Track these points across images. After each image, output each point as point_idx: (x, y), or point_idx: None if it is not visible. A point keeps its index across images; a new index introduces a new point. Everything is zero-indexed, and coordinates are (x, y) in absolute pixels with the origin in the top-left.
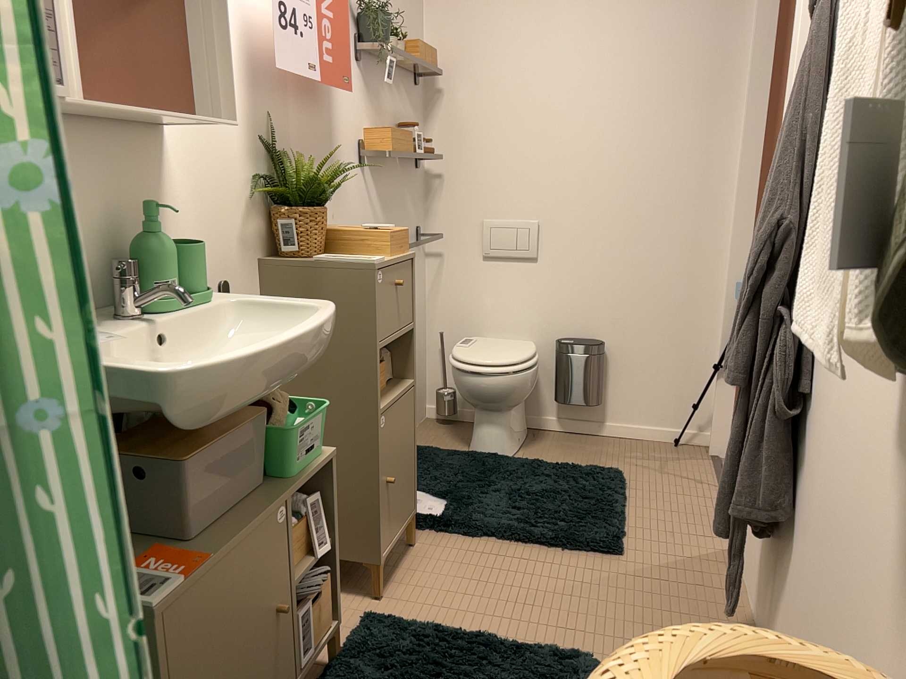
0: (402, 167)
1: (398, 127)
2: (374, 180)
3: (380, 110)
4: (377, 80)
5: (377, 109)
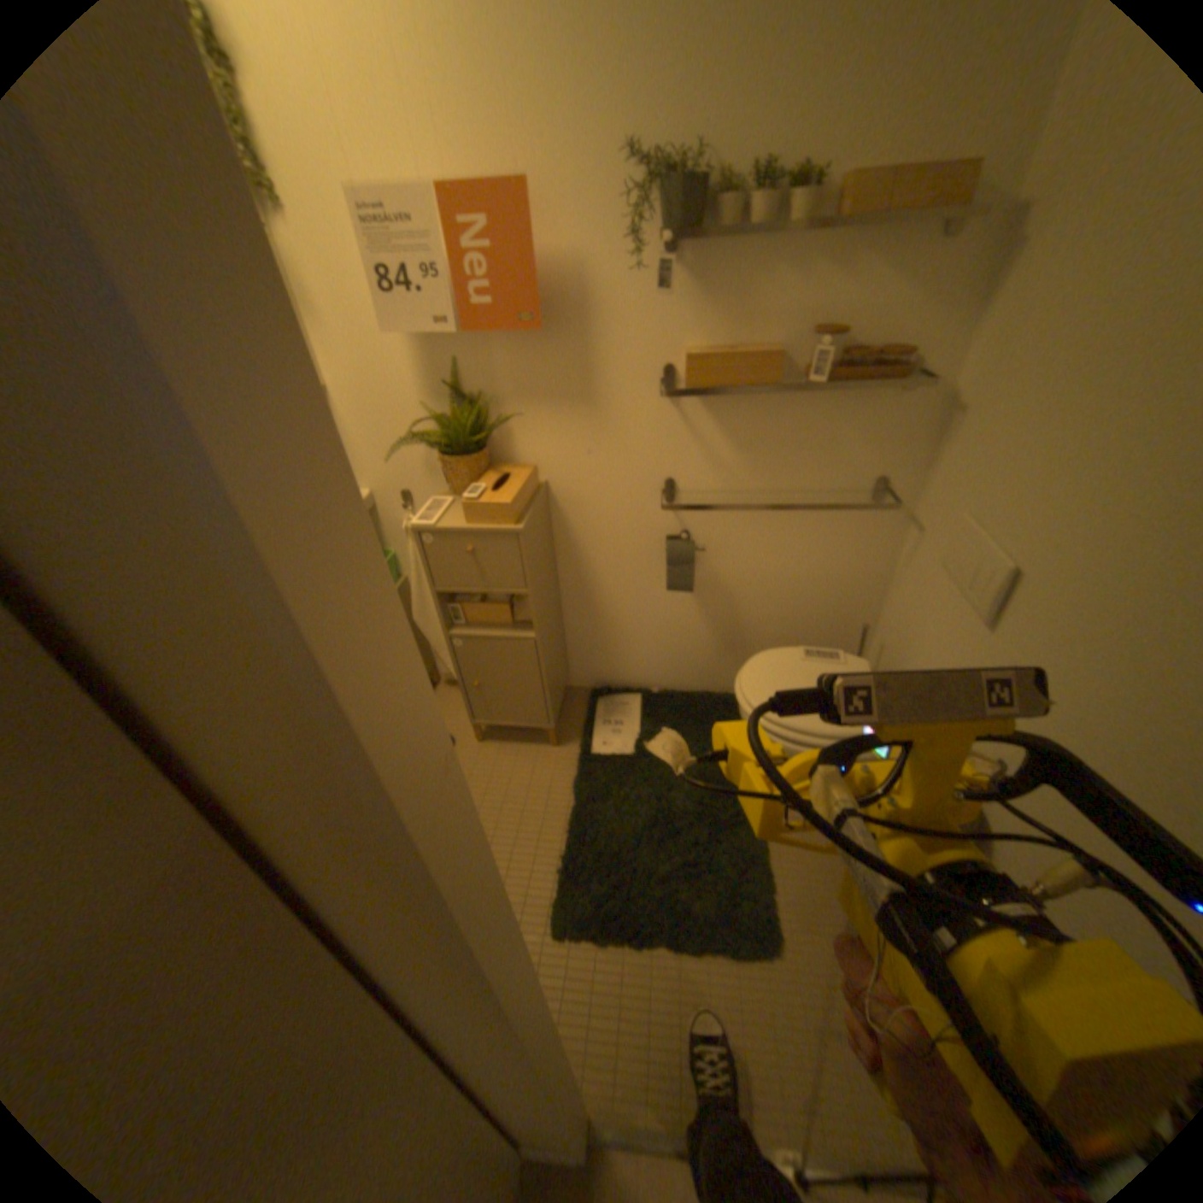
0: (831, 390)
1: (824, 326)
2: (712, 410)
3: (748, 308)
4: (742, 262)
5: (737, 309)
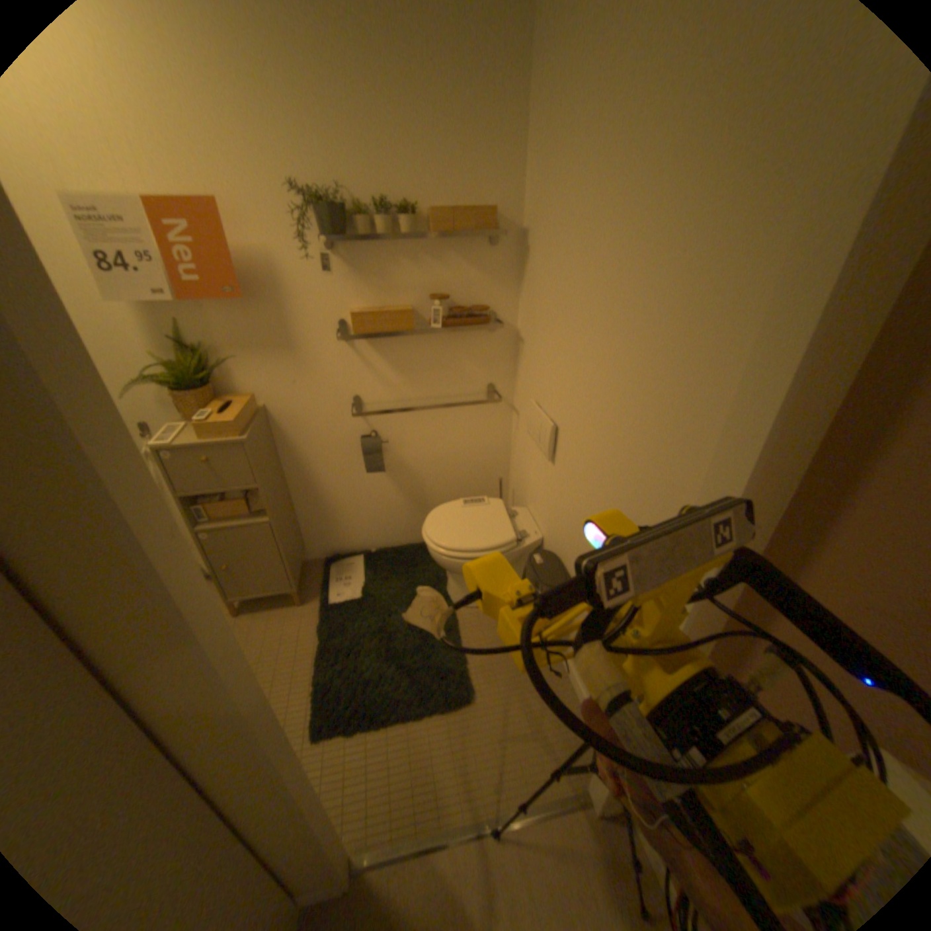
0: (448, 333)
1: (436, 295)
2: (376, 349)
3: (387, 285)
4: (378, 257)
5: (380, 285)
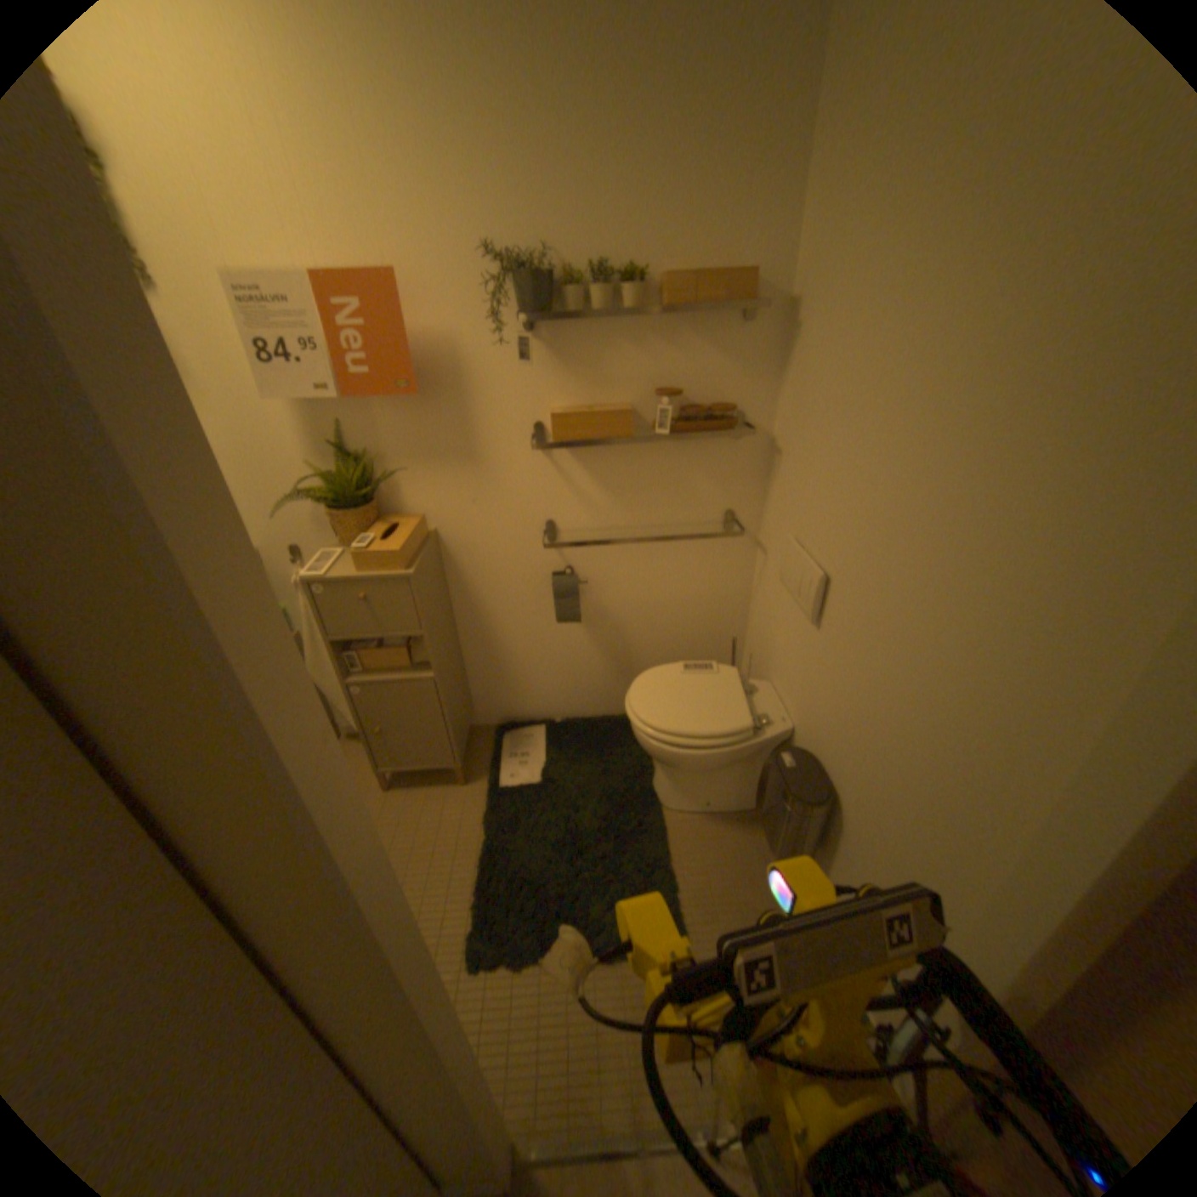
0: (677, 441)
1: (664, 390)
2: (581, 461)
3: (601, 376)
4: (590, 340)
5: (592, 377)
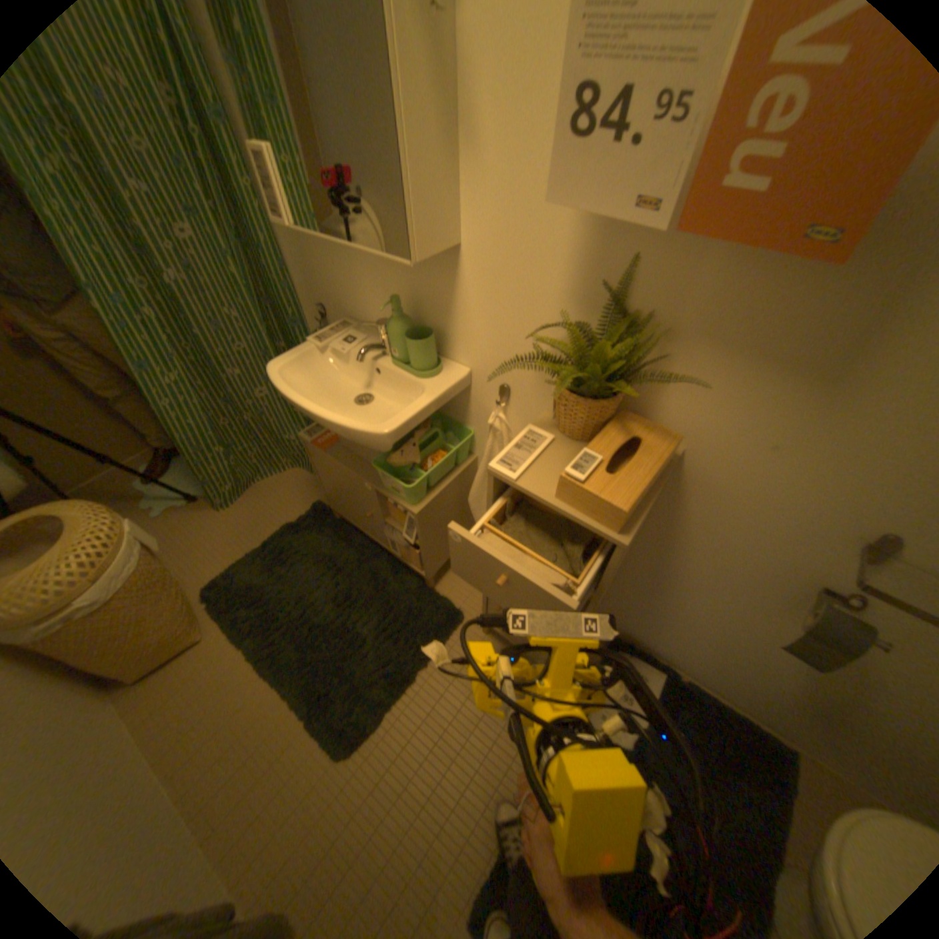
0: None
1: None
2: None
3: None
4: None
5: None
